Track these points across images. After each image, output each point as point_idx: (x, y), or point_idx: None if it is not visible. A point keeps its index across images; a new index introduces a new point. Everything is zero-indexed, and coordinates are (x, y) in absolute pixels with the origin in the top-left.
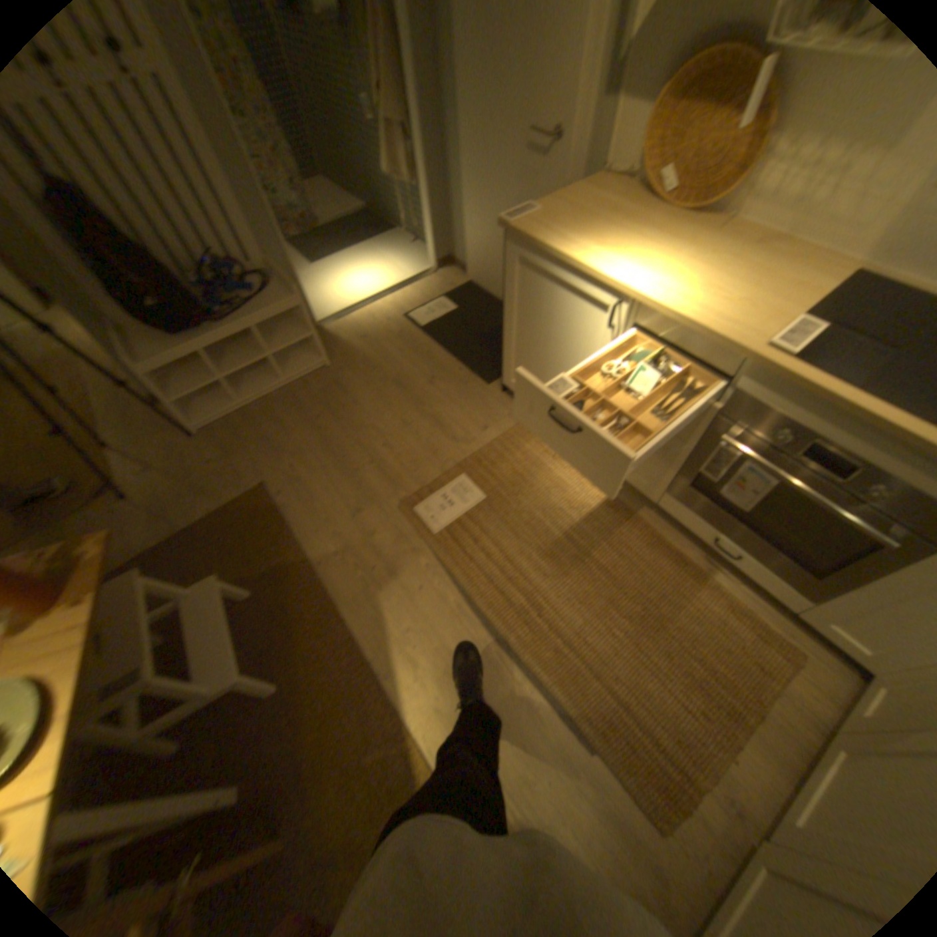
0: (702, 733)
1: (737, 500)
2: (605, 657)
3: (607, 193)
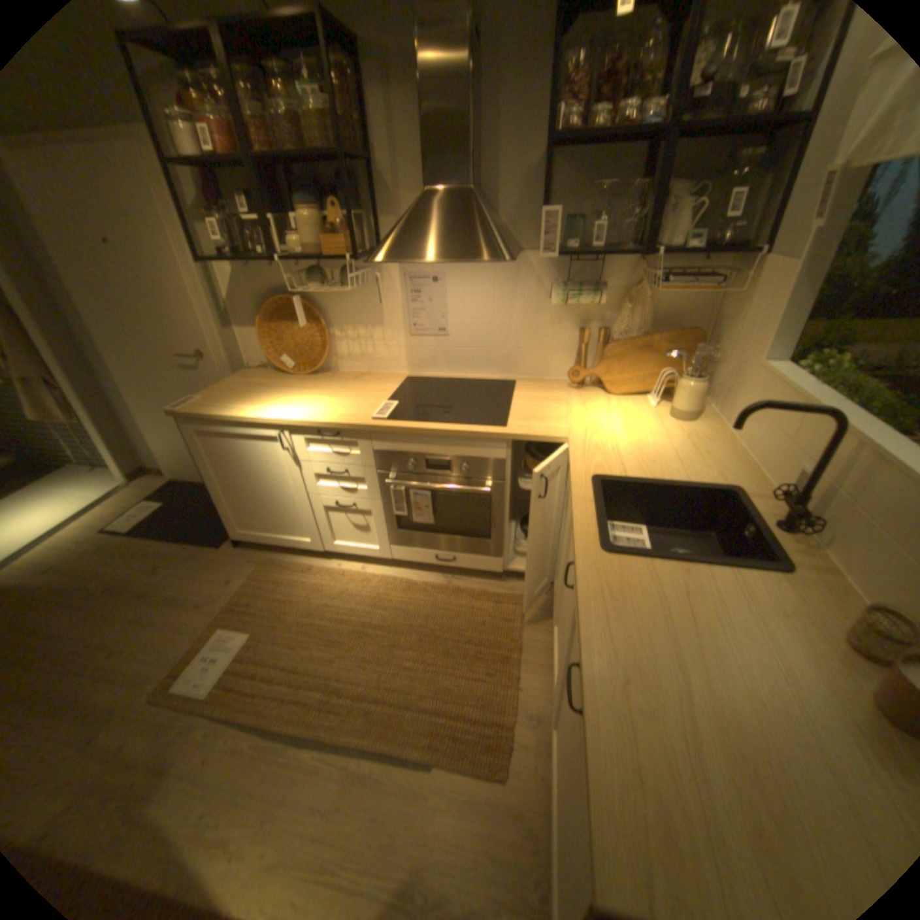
0: (491, 686)
1: (427, 520)
2: (404, 686)
3: (252, 378)
